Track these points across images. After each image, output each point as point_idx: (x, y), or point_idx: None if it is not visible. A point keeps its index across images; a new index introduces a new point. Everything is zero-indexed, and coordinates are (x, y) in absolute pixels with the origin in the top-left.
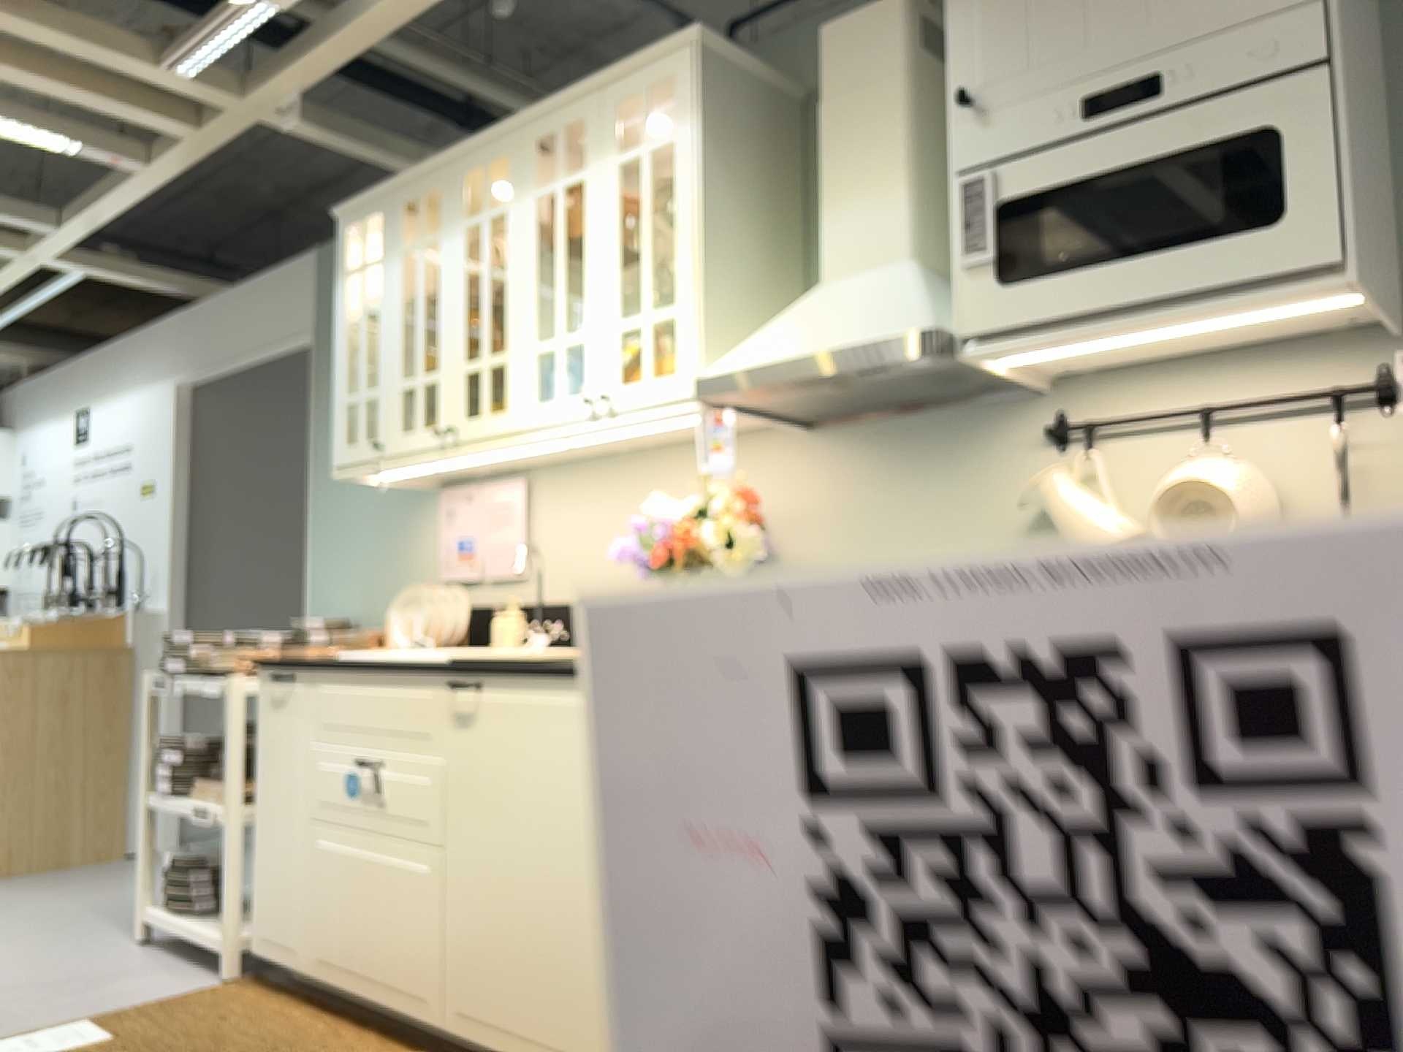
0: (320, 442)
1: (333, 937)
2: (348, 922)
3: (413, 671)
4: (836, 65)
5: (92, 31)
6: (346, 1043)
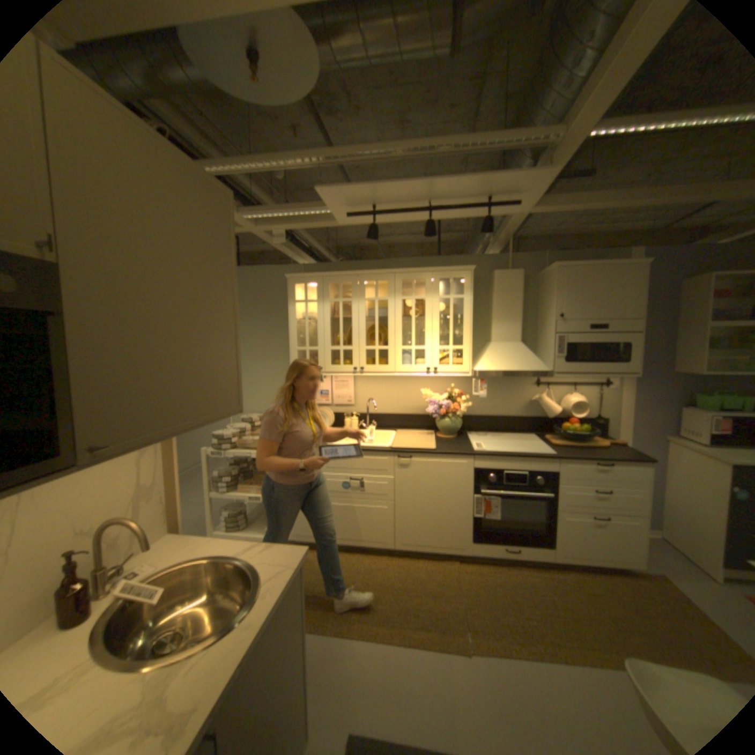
0: None
1: (339, 530)
2: (347, 525)
3: (381, 452)
4: (502, 283)
5: None
6: (355, 560)
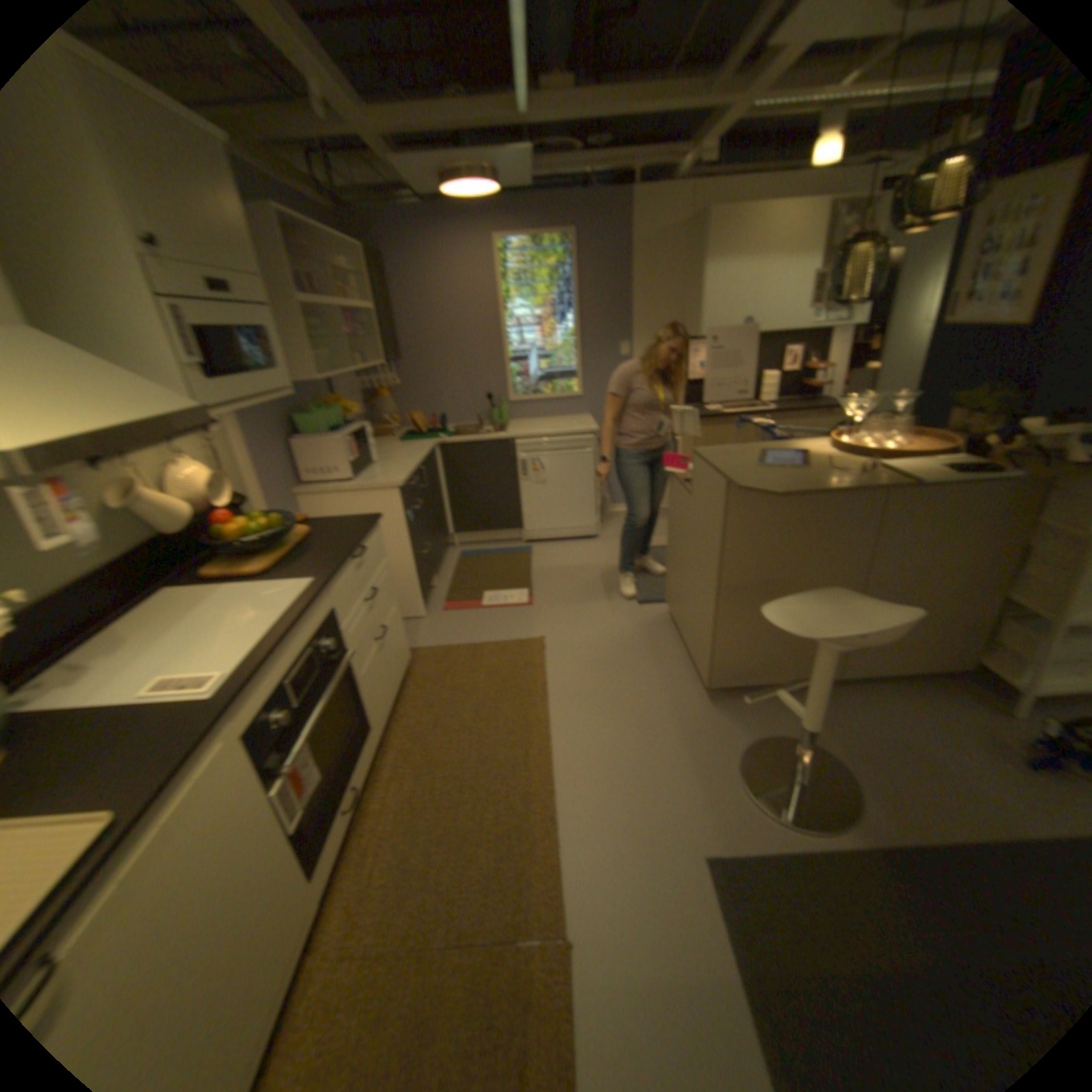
0: None
1: None
2: None
3: None
4: None
5: None
6: None
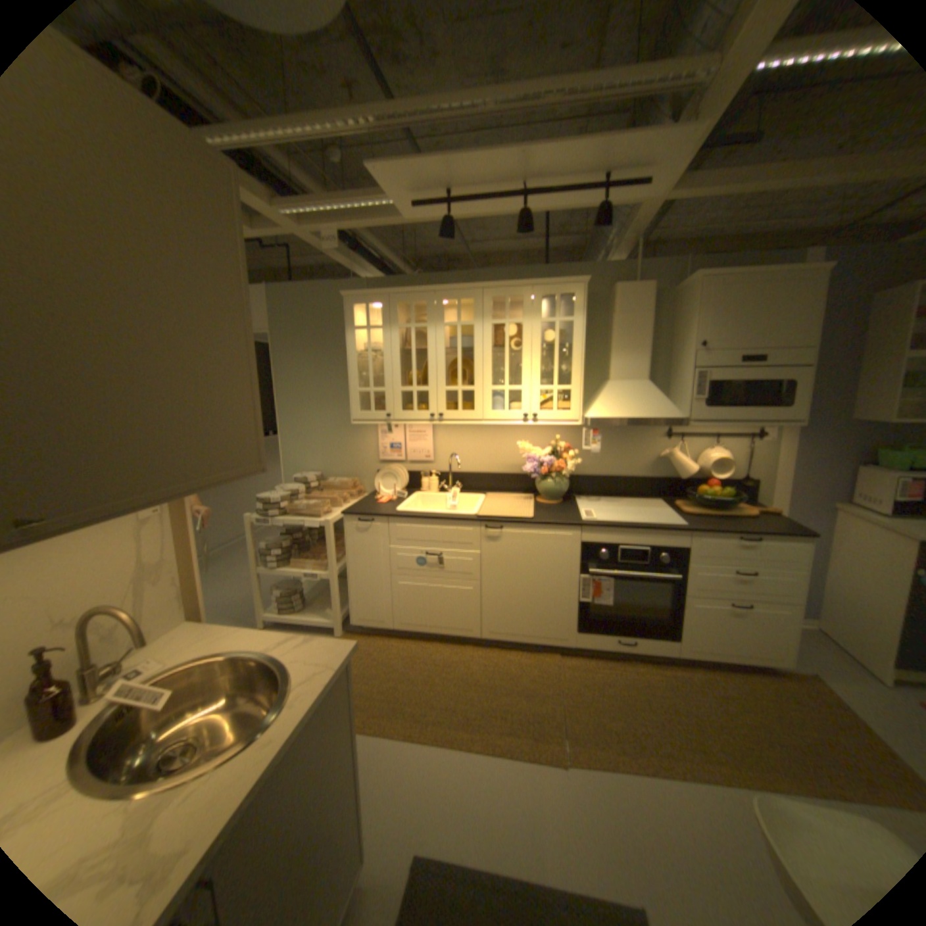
0: (282, 388)
1: (413, 615)
2: (423, 609)
3: (463, 521)
4: (626, 300)
5: (244, 181)
6: (432, 650)
